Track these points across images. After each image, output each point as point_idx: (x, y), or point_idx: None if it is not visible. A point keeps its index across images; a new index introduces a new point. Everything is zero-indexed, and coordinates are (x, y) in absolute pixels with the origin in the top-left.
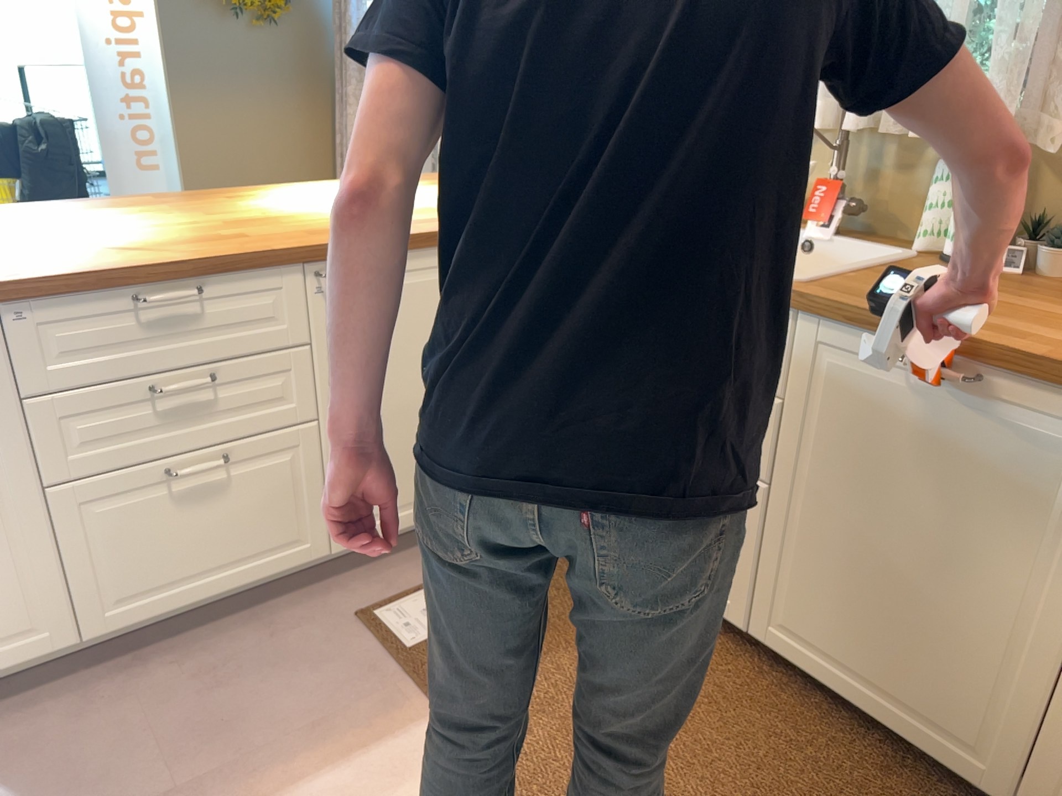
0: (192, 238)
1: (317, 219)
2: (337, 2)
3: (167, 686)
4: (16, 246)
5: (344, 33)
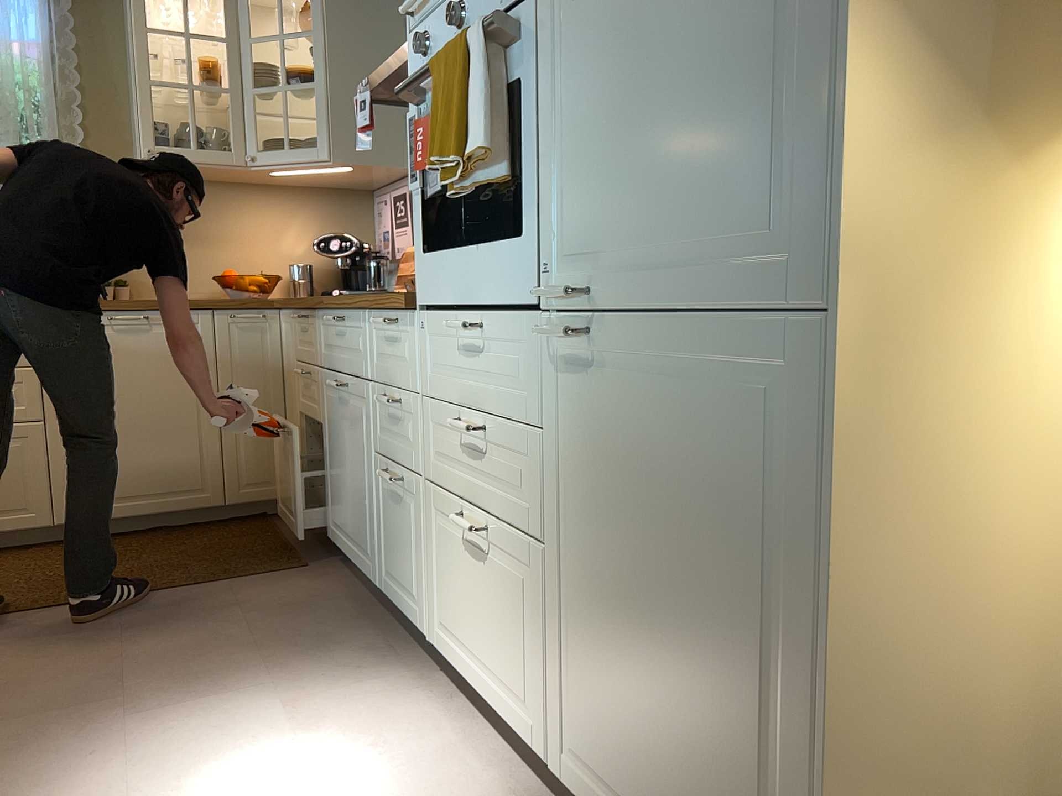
0: None
1: None
2: None
3: None
4: None
5: None
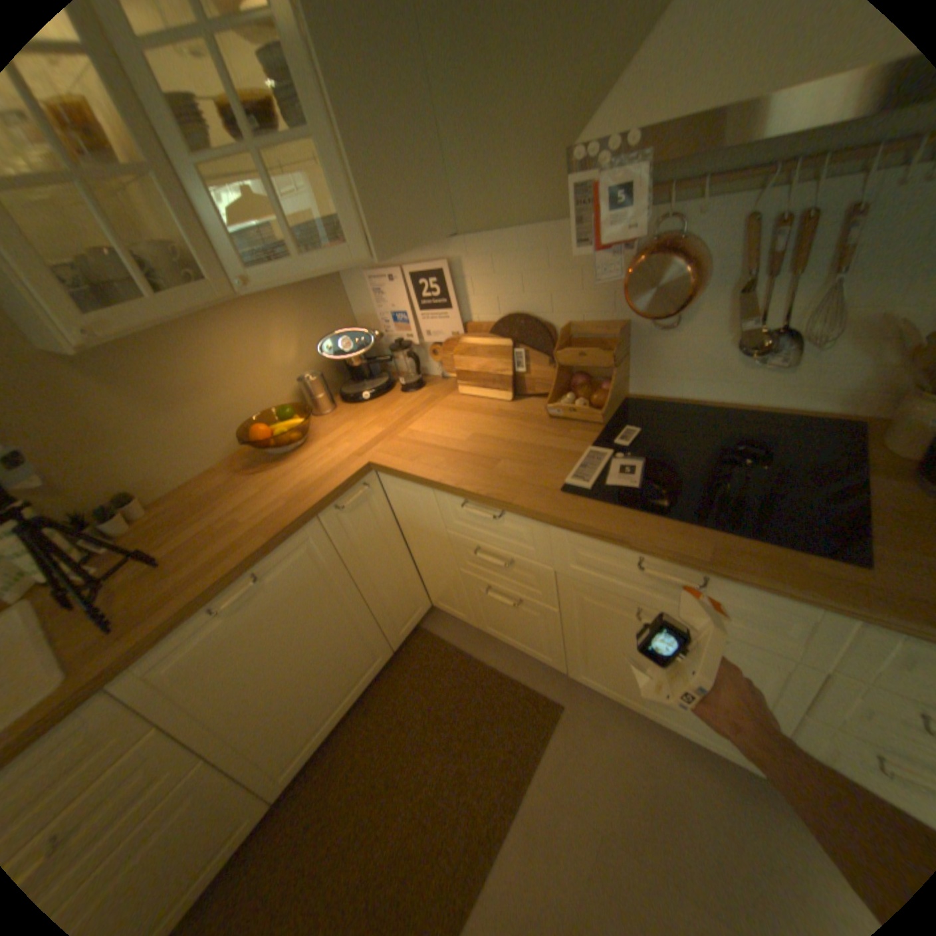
0: None
1: None
2: None
3: None
4: None
5: None
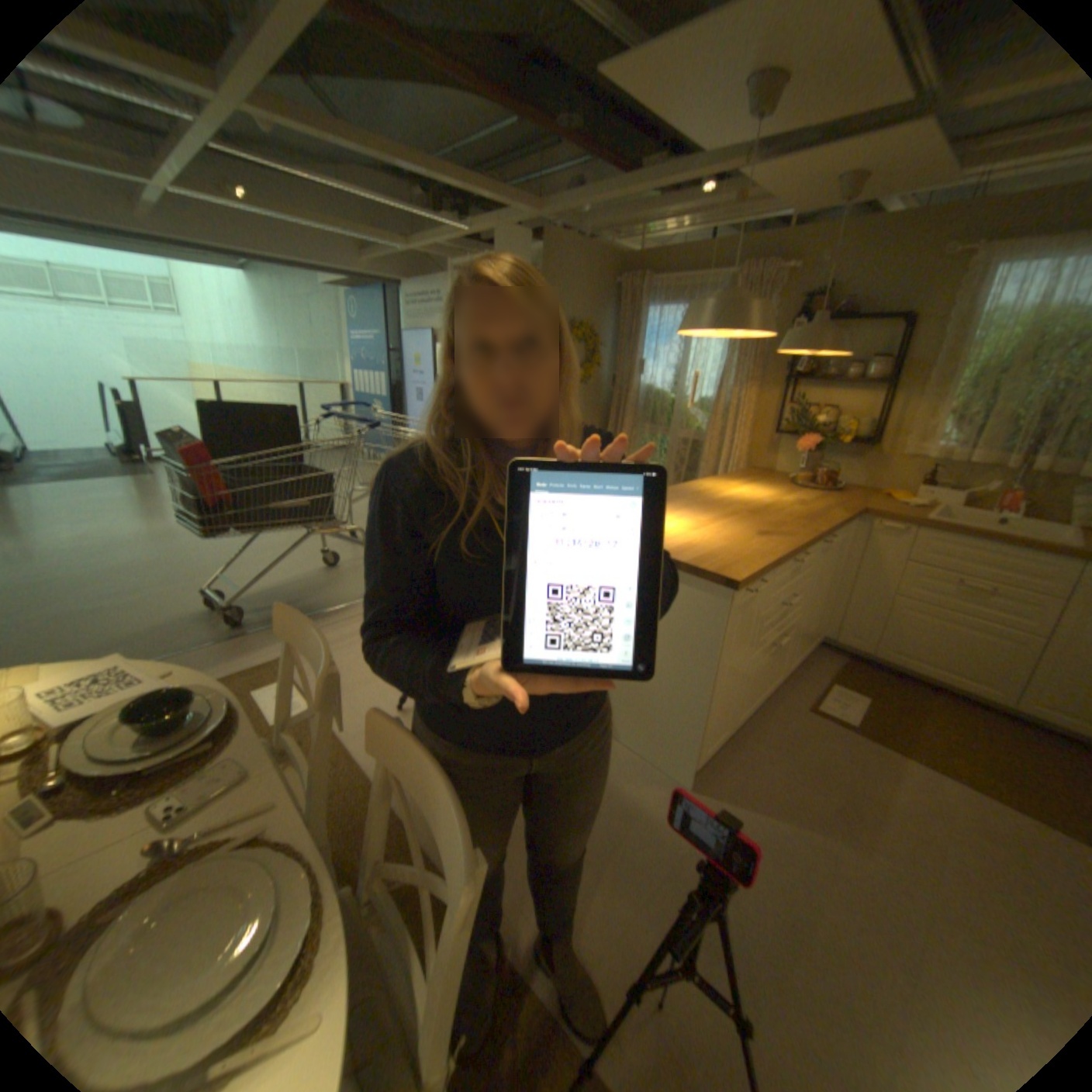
0: (767, 524)
1: (777, 509)
2: (610, 372)
3: (770, 756)
4: (706, 531)
5: (623, 390)
